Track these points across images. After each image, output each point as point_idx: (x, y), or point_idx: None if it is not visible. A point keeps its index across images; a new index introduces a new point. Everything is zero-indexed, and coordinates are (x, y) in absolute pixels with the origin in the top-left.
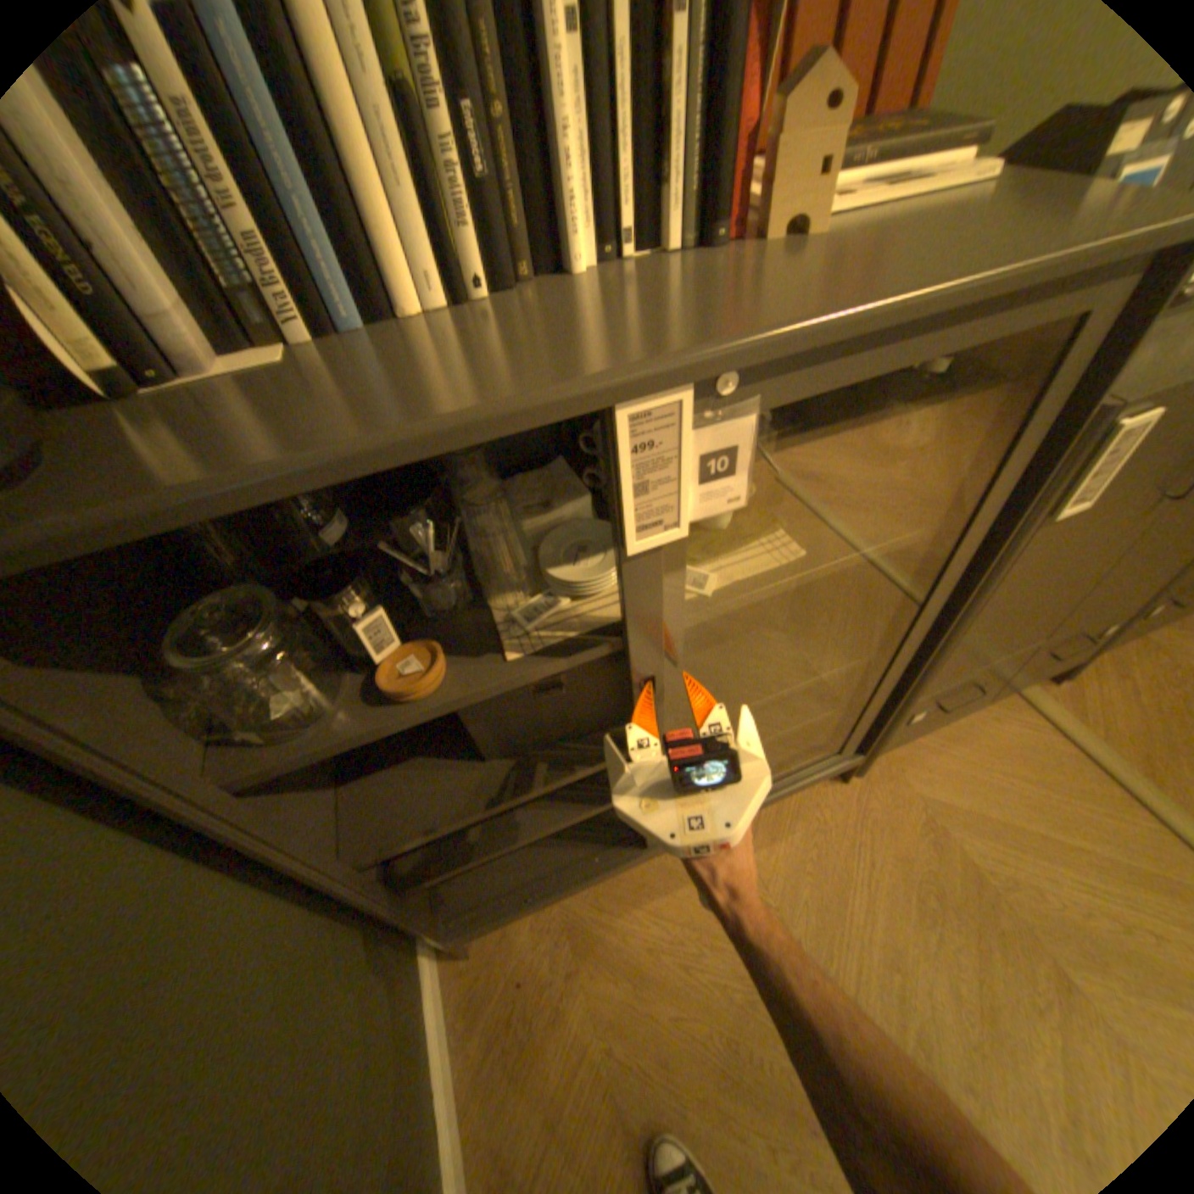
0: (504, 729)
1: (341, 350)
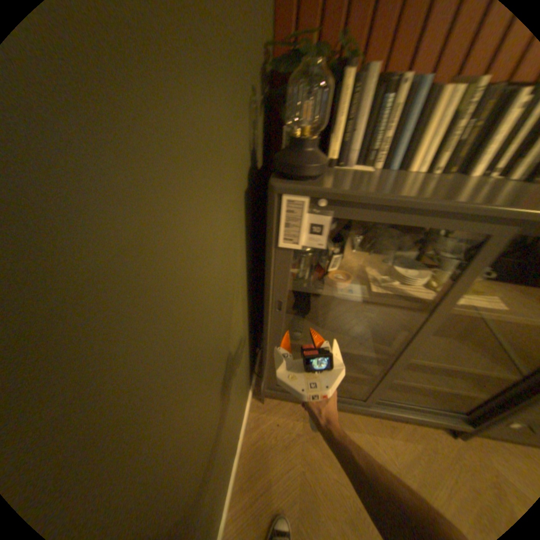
0: (341, 319)
1: (389, 174)
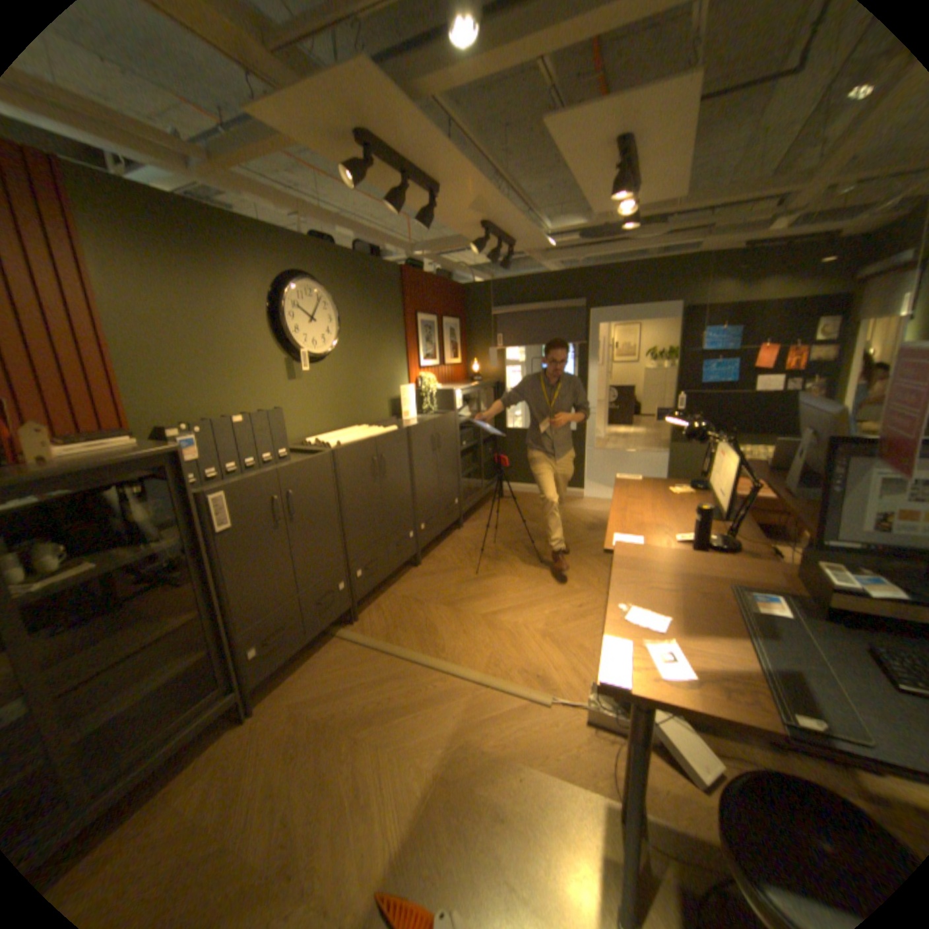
0: None
1: None
